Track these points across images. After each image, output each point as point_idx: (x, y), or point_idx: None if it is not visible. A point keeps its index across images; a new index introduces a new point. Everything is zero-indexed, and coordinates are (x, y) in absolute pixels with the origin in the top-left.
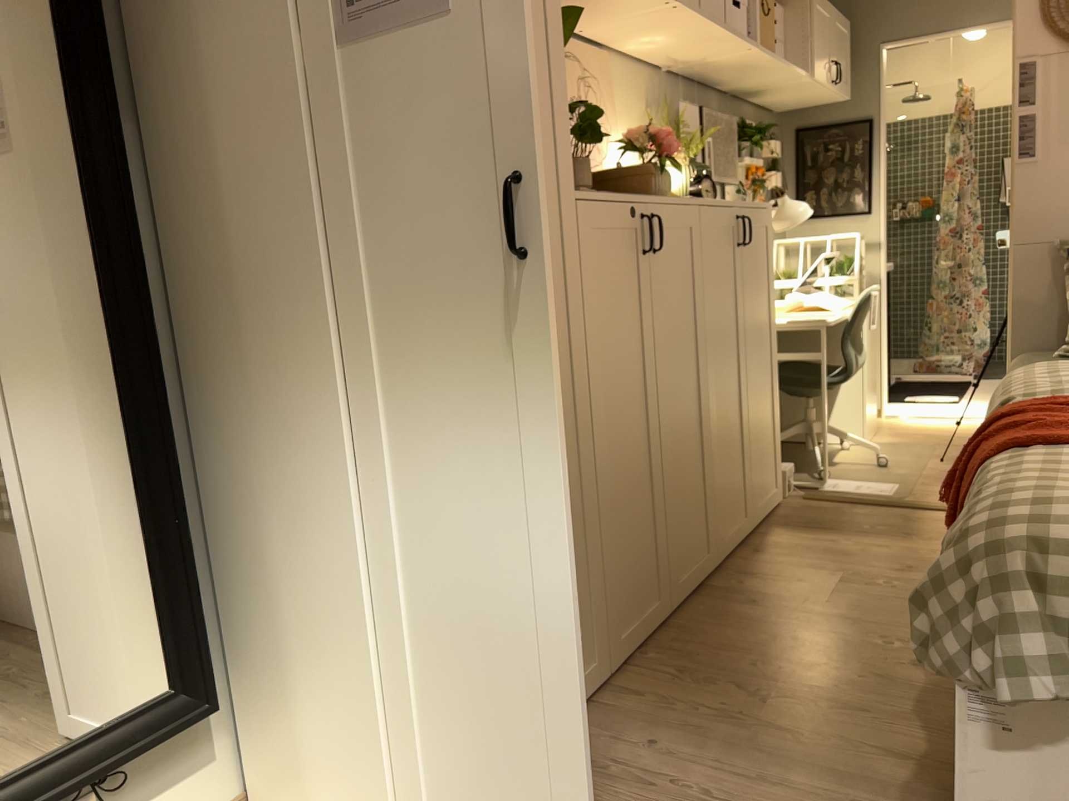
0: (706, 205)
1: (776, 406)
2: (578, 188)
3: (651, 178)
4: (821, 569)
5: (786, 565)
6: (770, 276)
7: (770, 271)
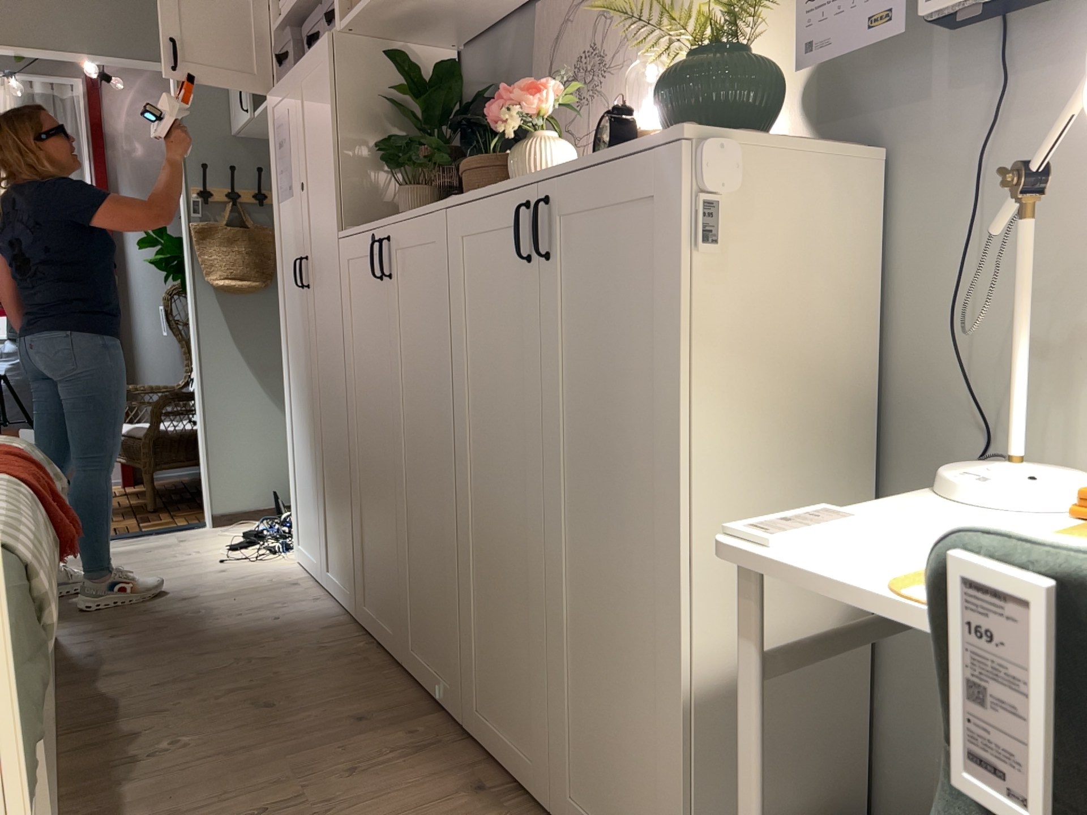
0: (463, 207)
1: (684, 714)
2: (346, 229)
3: (511, 166)
4: (344, 813)
5: (395, 792)
6: (679, 345)
7: (680, 330)
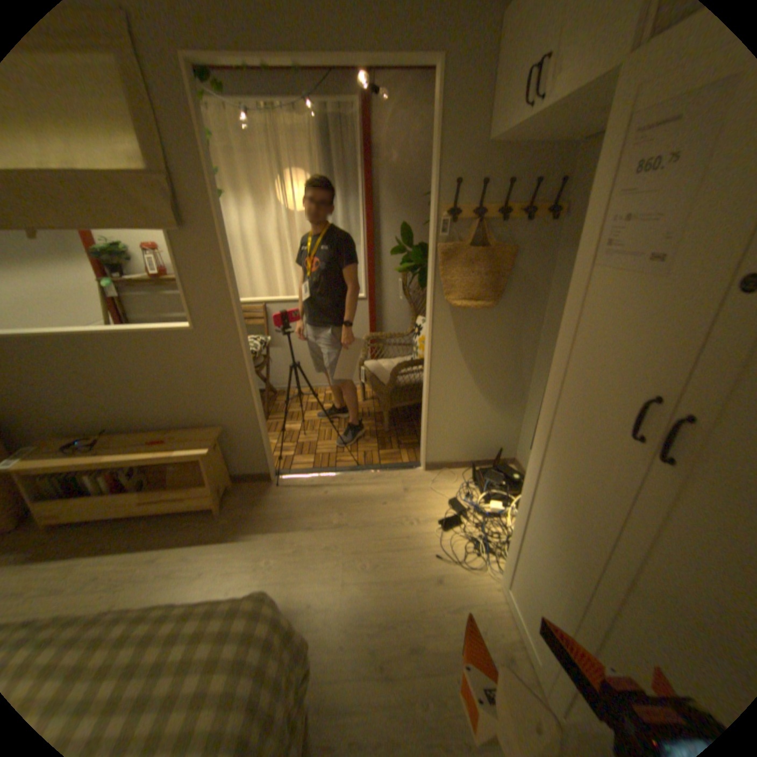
0: None
1: None
2: None
3: None
4: None
5: None
6: None
7: None
